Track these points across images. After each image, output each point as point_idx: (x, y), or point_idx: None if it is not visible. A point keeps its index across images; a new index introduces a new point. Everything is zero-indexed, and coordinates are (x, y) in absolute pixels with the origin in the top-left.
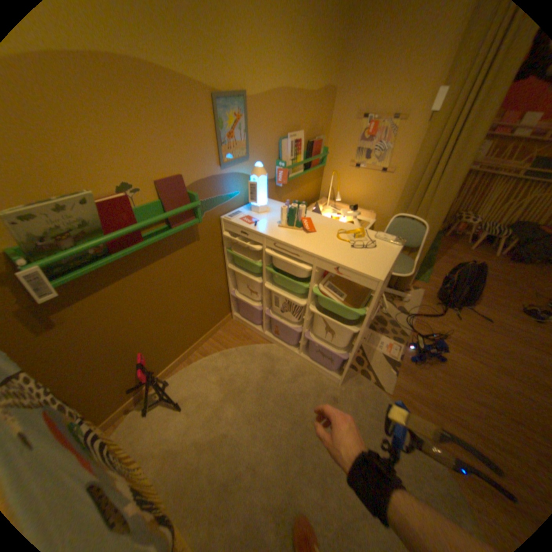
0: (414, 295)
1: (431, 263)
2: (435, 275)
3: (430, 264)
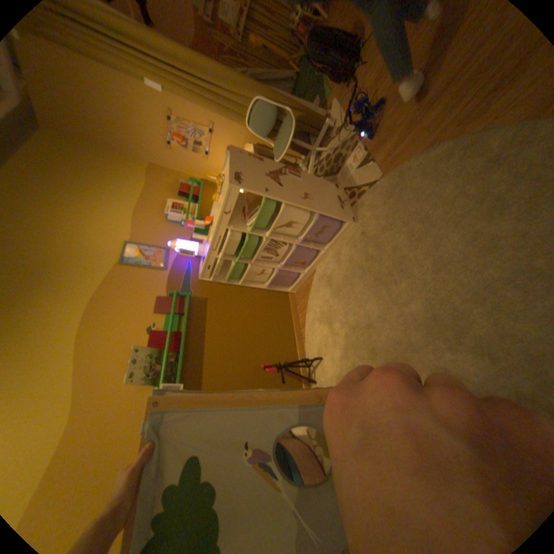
0: (334, 110)
1: (321, 77)
2: (330, 77)
3: (321, 79)
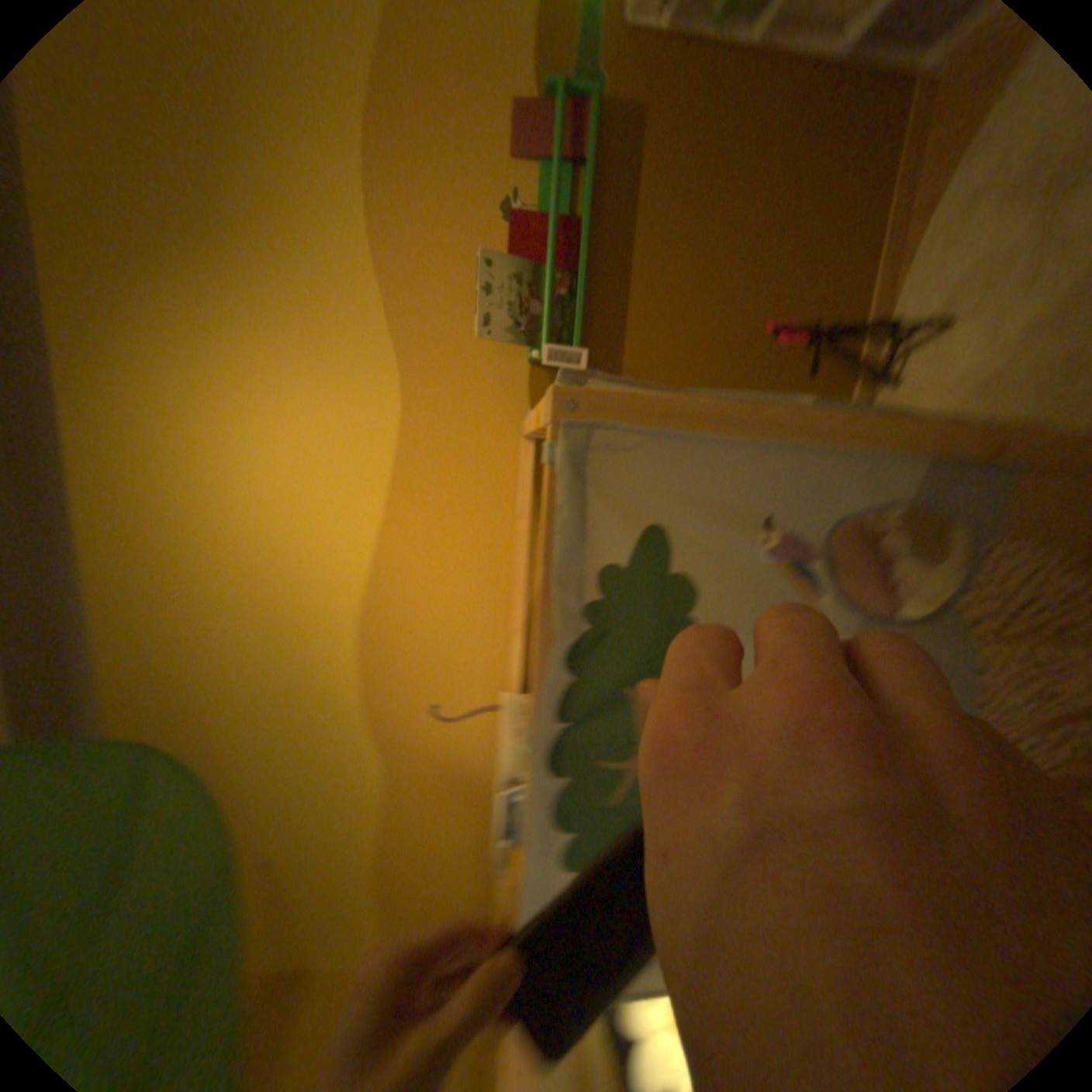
0: None
1: None
2: None
3: None
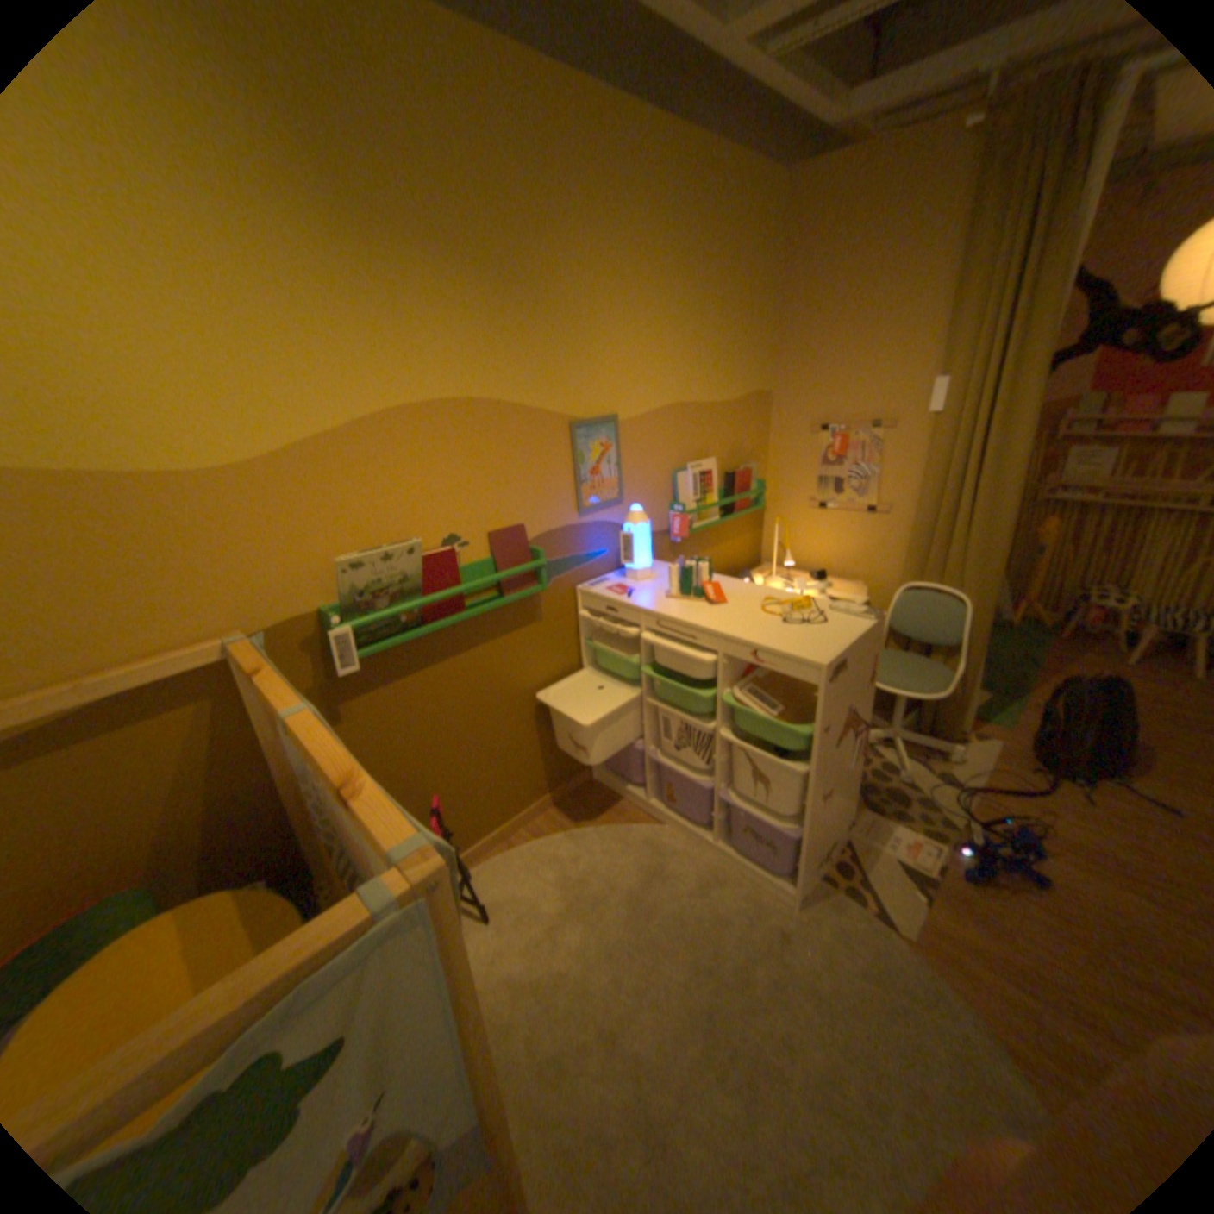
0: (980, 752)
1: (1024, 691)
2: (1033, 715)
3: (1022, 693)
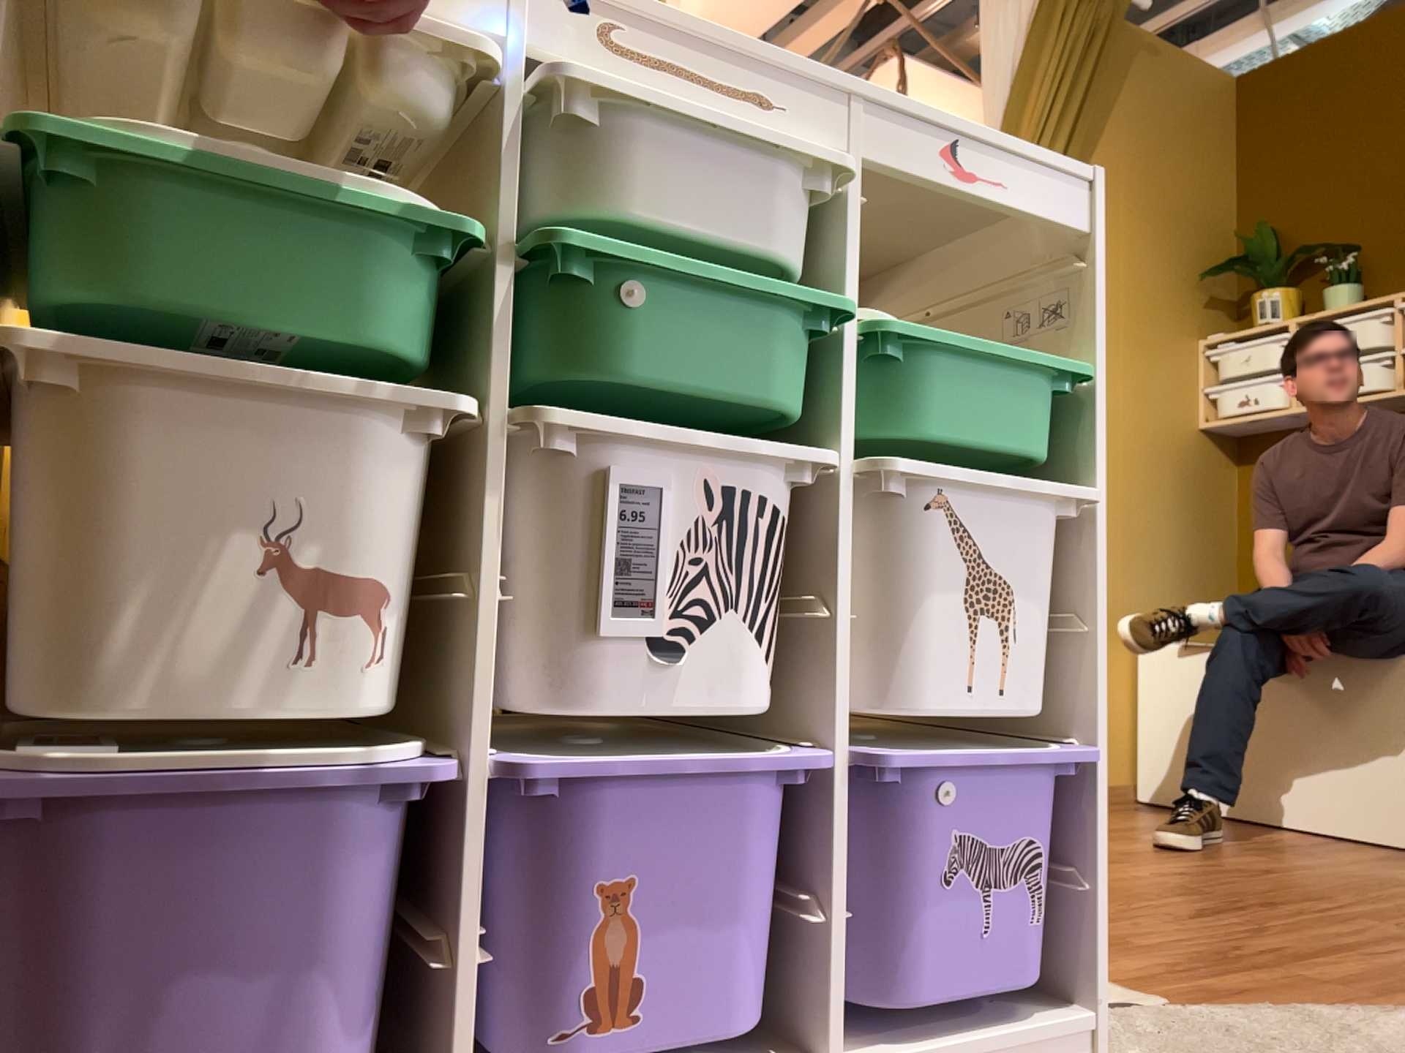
0: None
1: None
2: None
3: None
